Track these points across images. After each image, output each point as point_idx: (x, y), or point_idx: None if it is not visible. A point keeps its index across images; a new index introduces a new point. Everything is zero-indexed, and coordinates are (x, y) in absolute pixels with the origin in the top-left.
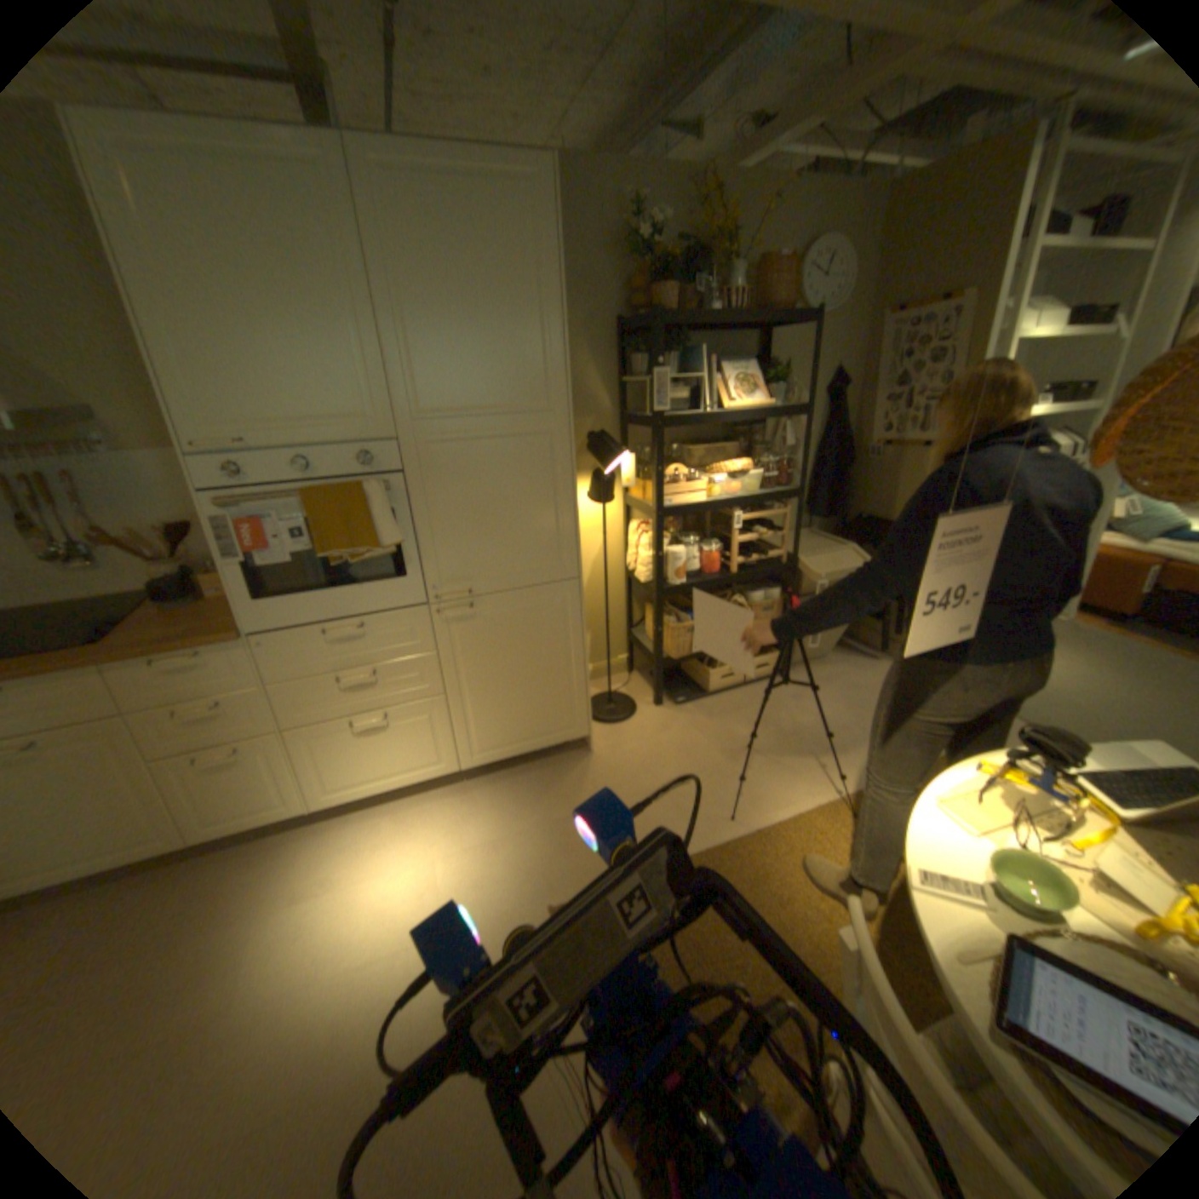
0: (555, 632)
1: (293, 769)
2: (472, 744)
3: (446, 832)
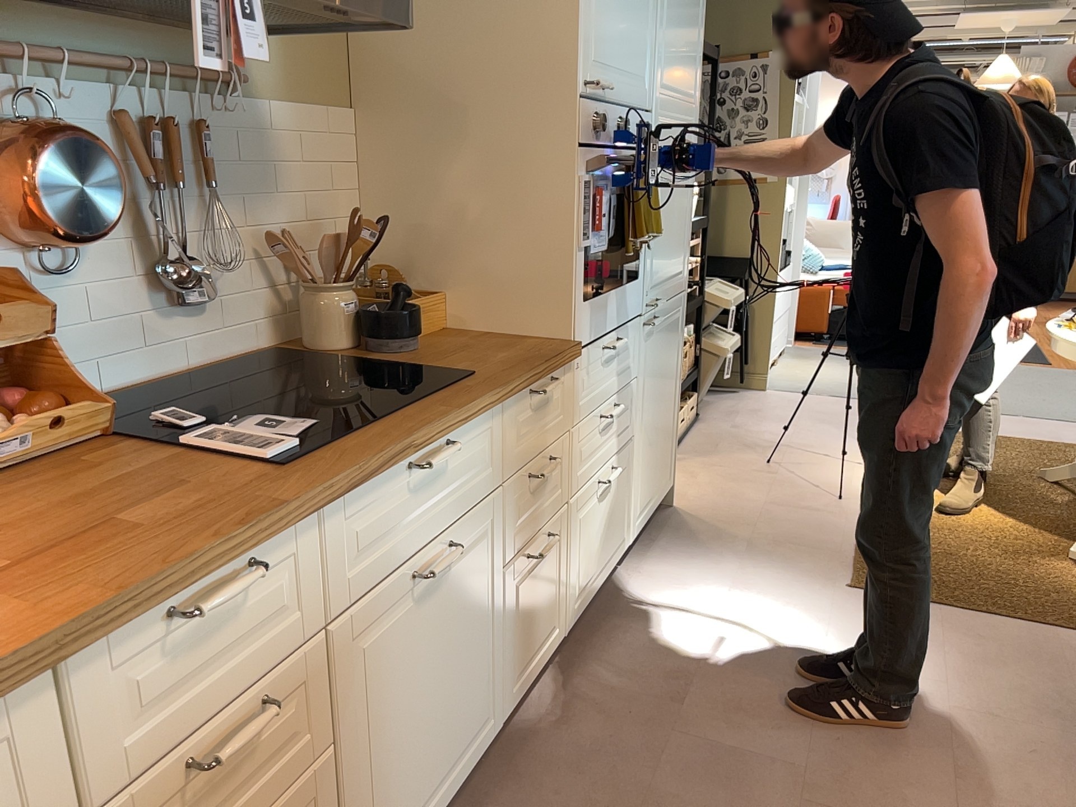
0: (674, 352)
1: (569, 557)
2: (637, 502)
3: (682, 595)
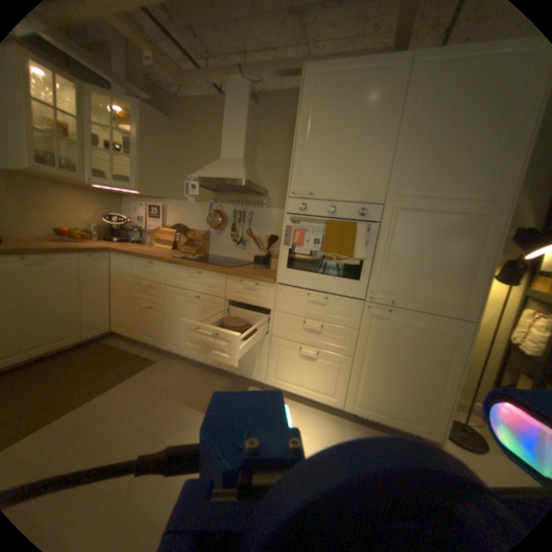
0: (443, 353)
1: (268, 357)
2: (357, 398)
3: (323, 441)
